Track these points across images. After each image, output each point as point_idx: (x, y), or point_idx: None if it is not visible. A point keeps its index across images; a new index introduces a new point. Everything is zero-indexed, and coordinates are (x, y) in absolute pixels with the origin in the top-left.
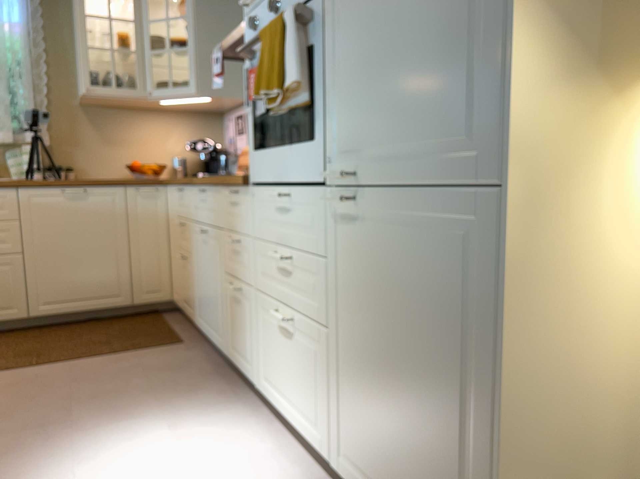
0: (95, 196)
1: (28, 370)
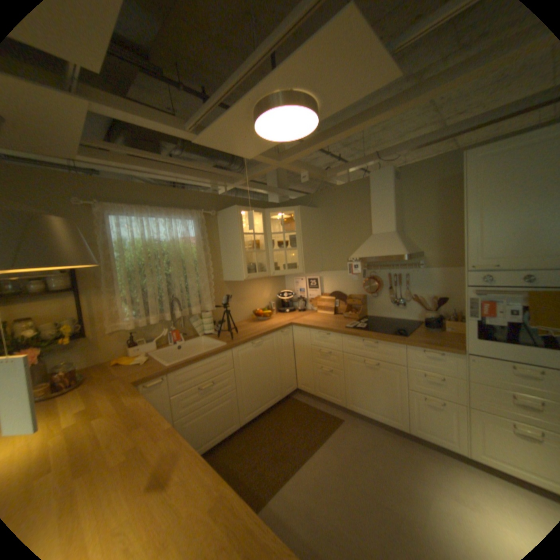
0: (265, 342)
1: (298, 474)
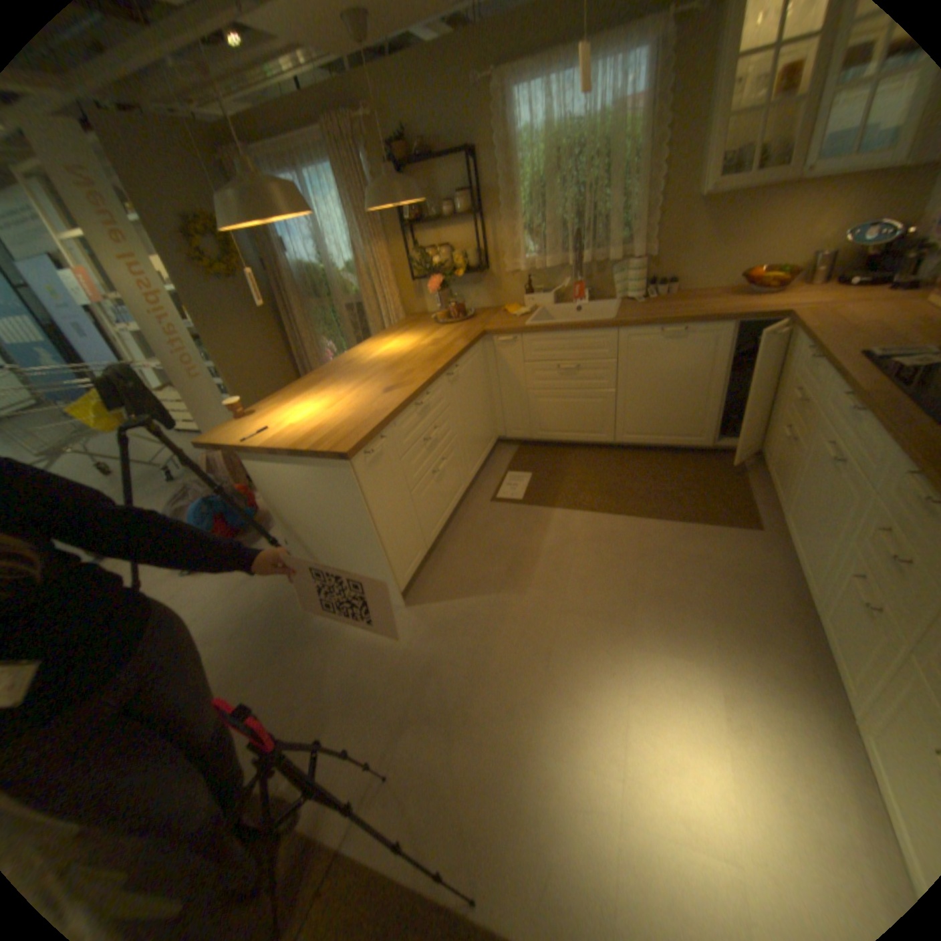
0: (696, 335)
1: (609, 516)
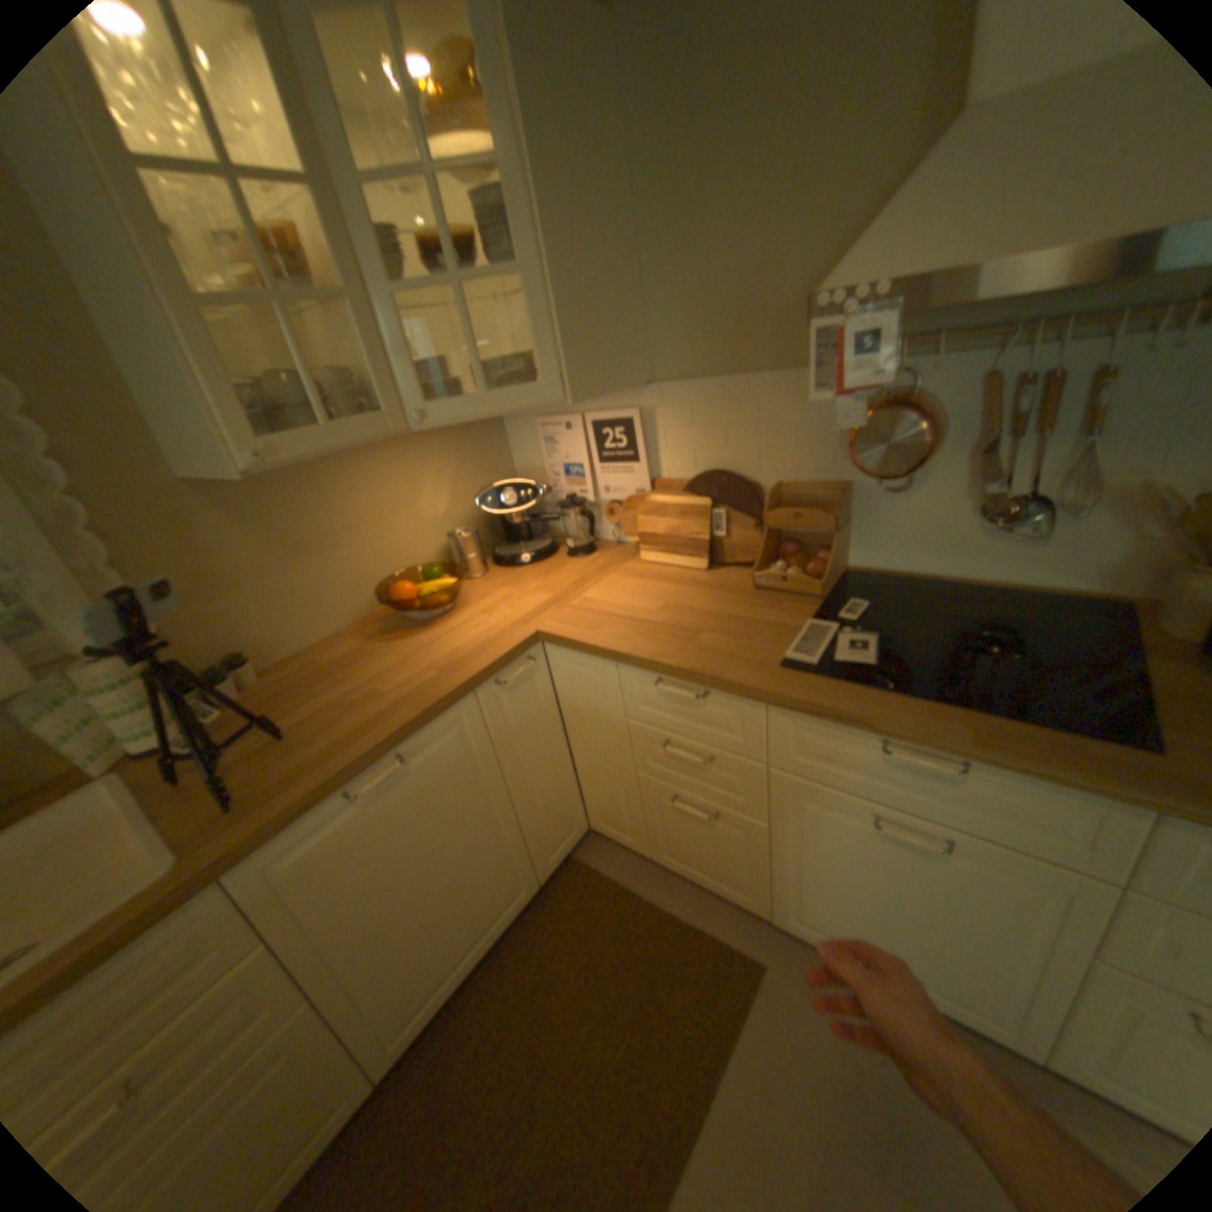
0: (425, 753)
1: None
